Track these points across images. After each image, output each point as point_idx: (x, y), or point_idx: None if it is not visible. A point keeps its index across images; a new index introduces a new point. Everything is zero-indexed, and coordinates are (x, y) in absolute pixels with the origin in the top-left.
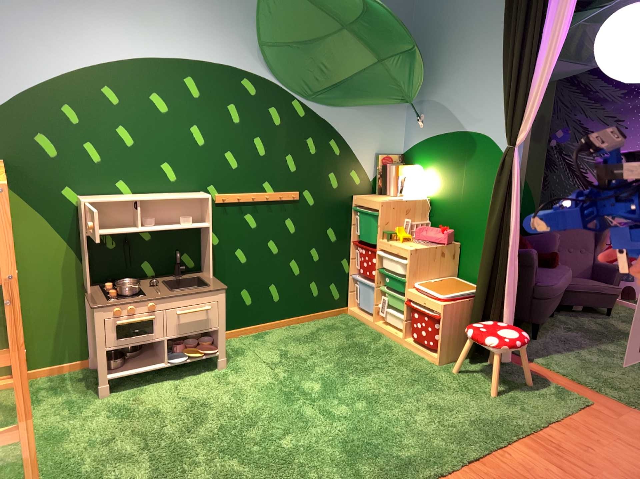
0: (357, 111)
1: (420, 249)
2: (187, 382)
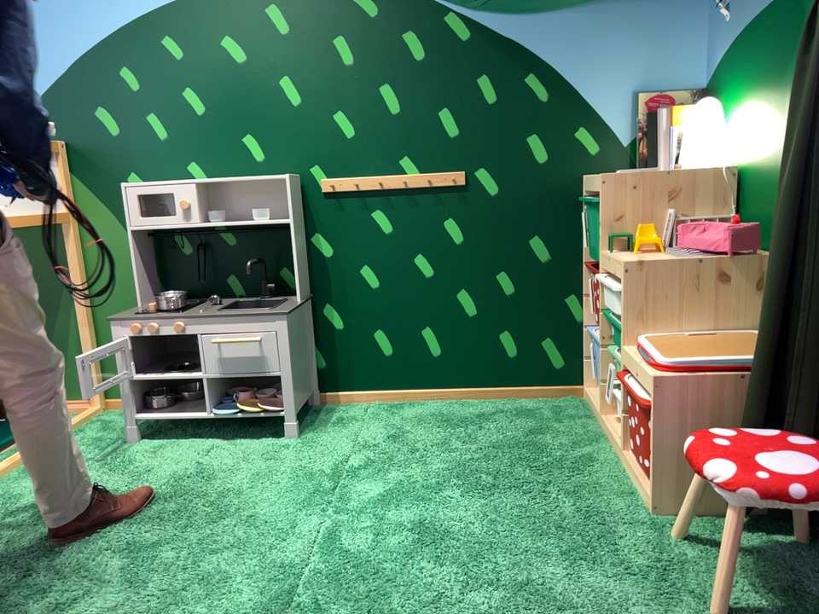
0: (584, 11)
1: (657, 263)
2: (225, 449)
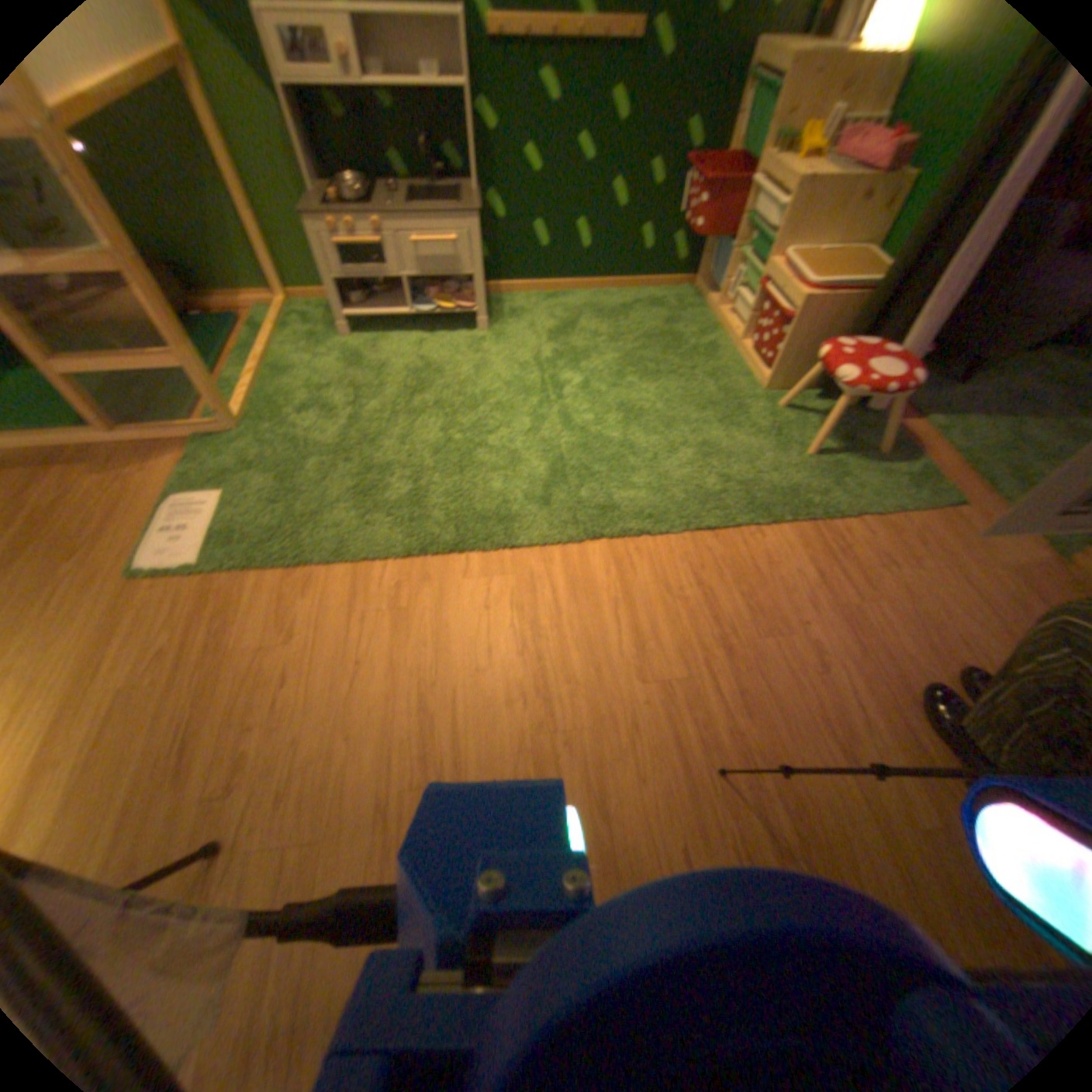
0: None
1: (821, 178)
2: (428, 340)
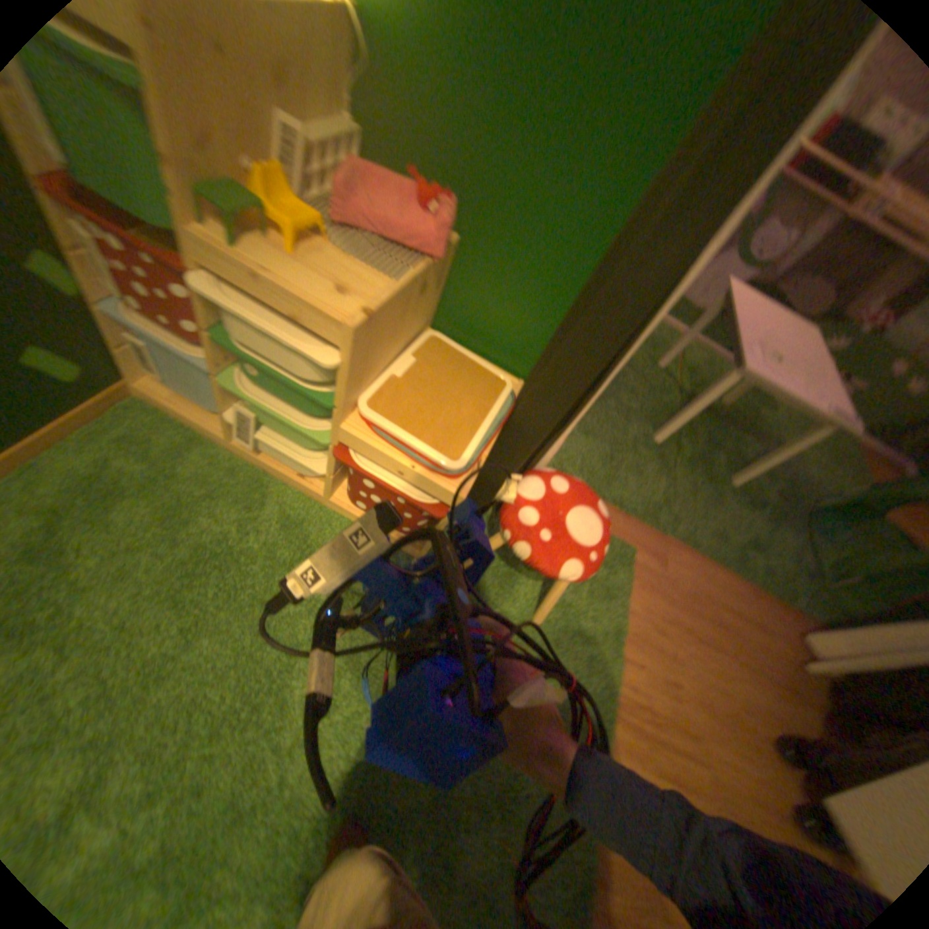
0: None
1: (386, 307)
2: None
